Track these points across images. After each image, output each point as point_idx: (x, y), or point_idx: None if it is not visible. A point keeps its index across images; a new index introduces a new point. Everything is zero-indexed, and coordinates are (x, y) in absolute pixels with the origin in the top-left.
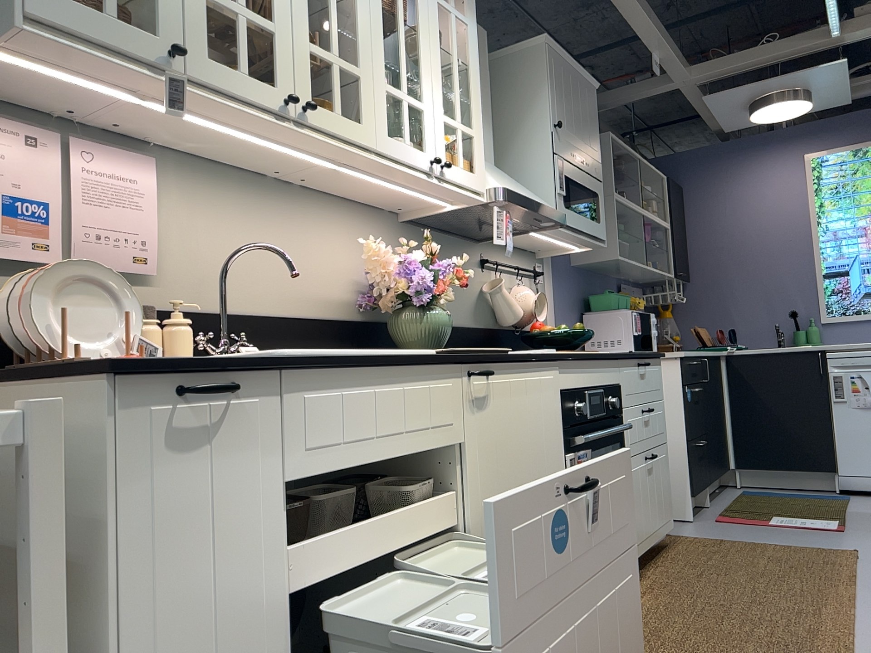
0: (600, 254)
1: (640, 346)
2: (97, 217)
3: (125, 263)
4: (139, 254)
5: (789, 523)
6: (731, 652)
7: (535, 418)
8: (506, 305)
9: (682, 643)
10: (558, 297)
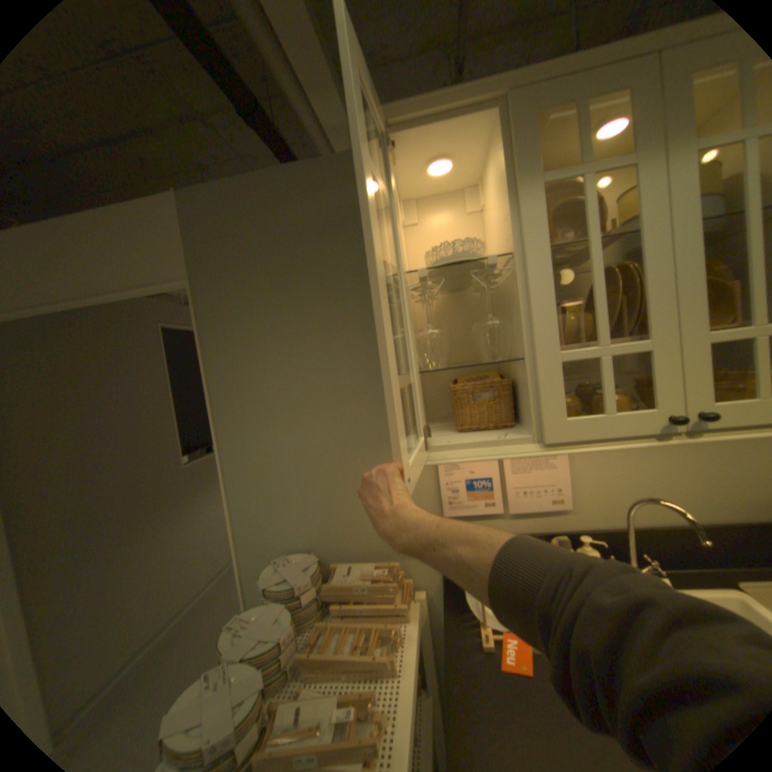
0: None
1: None
2: (523, 481)
3: (547, 507)
4: (557, 499)
5: None
6: None
7: None
8: None
9: None
10: None
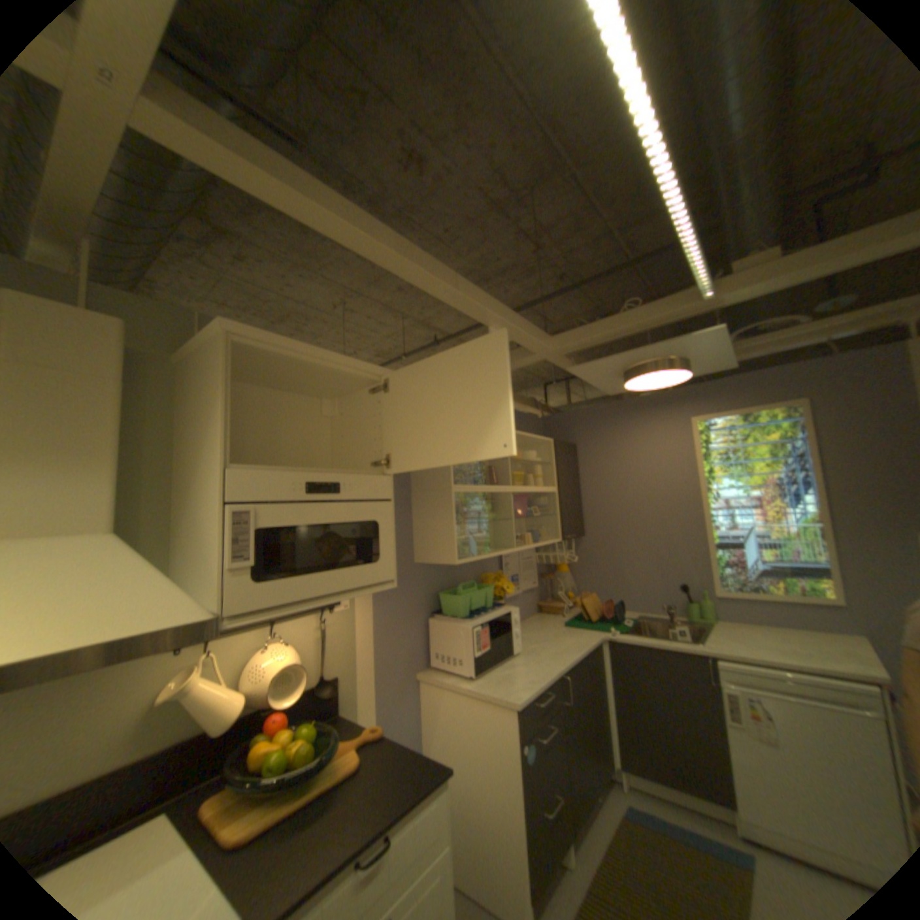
0: (438, 555)
1: (484, 667)
2: None
3: None
4: None
5: None
6: None
7: None
8: (199, 711)
9: None
10: (379, 614)
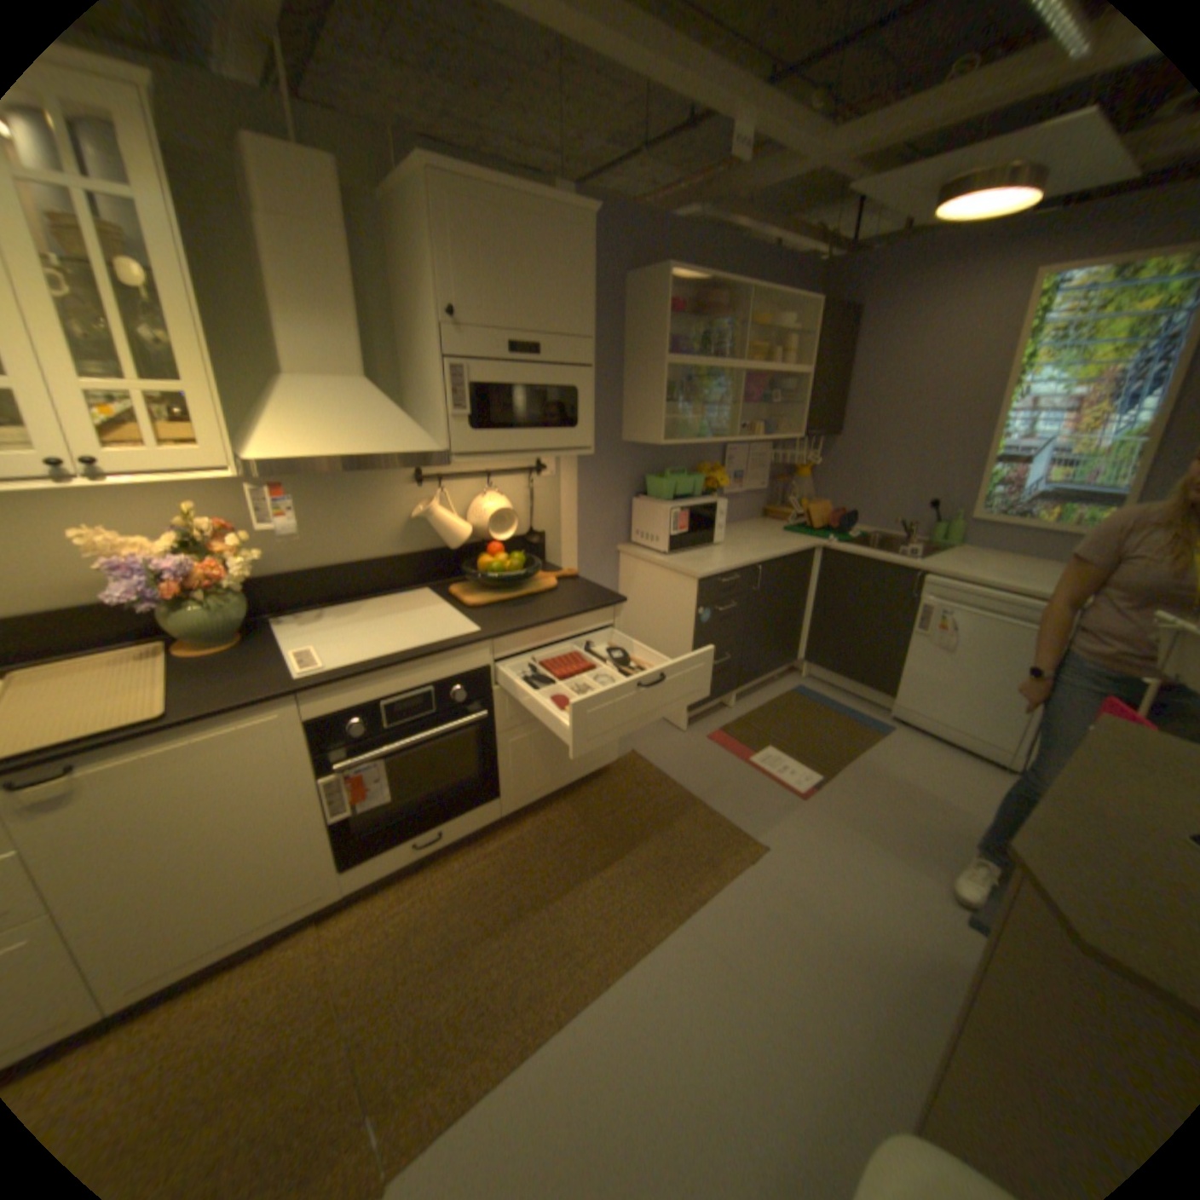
0: (646, 434)
1: (680, 546)
2: None
3: None
4: None
5: (770, 766)
6: (423, 1003)
7: (223, 772)
8: (442, 529)
9: (407, 964)
10: (584, 486)
